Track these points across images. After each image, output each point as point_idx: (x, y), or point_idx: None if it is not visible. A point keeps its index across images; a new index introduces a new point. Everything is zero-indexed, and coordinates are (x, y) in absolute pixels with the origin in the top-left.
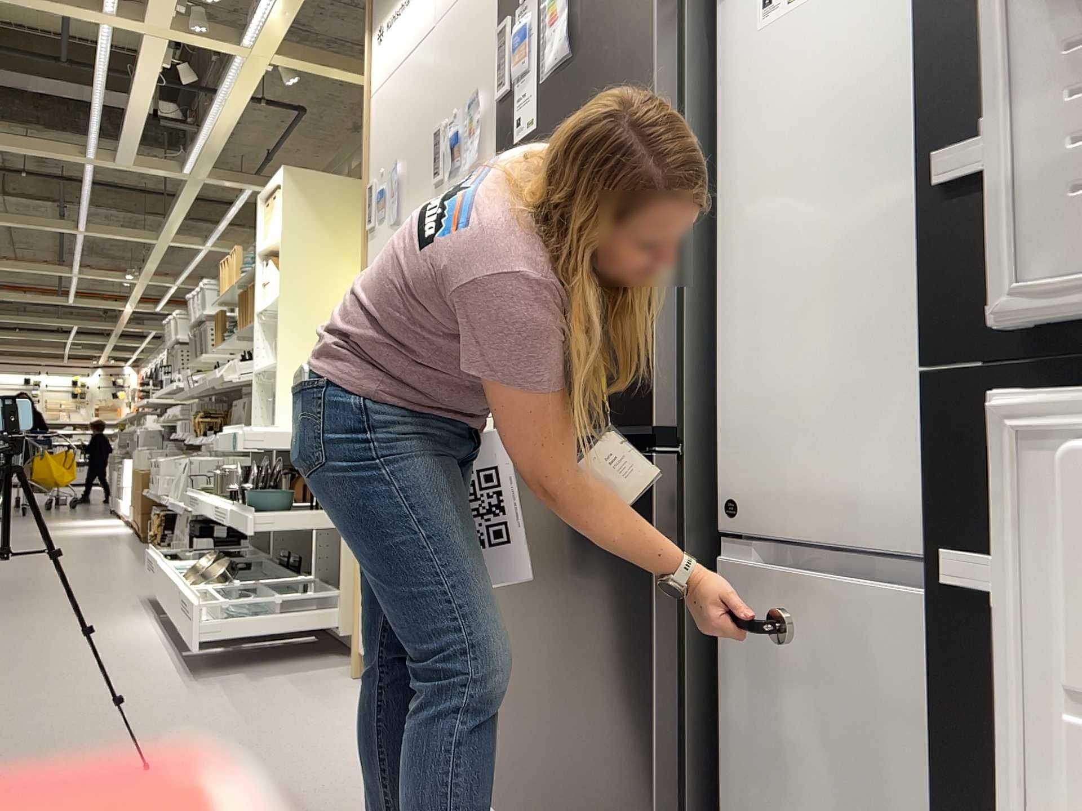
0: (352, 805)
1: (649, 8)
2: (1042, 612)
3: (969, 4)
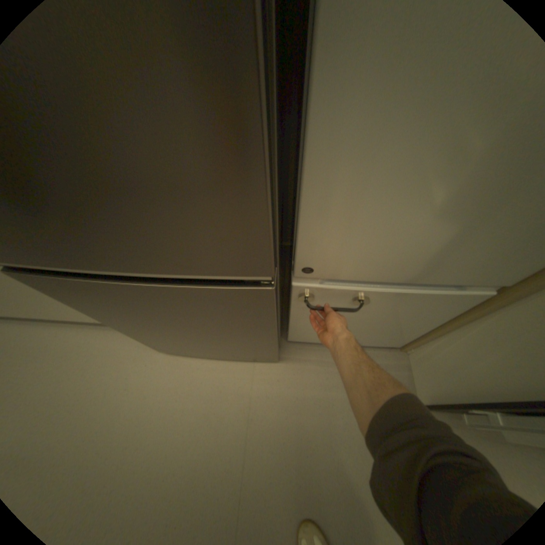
0: (93, 399)
1: None
2: None
3: None
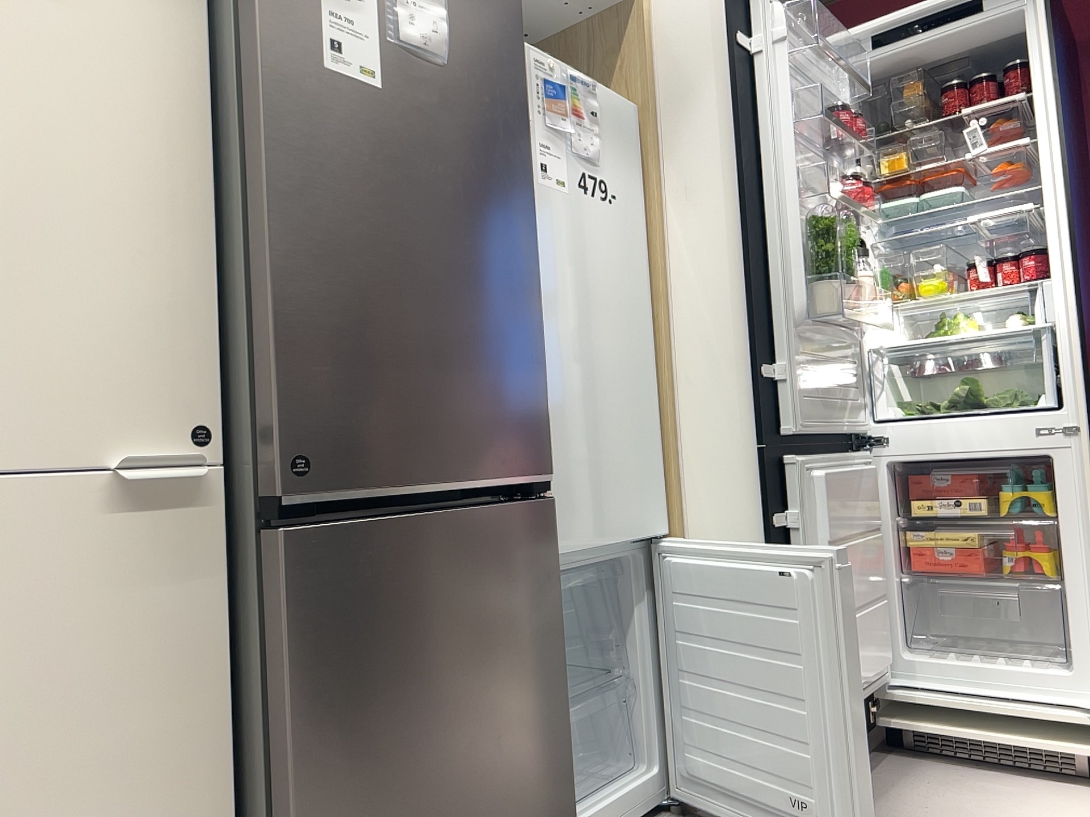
0: None
1: (523, 109)
2: (804, 519)
3: (761, 311)
